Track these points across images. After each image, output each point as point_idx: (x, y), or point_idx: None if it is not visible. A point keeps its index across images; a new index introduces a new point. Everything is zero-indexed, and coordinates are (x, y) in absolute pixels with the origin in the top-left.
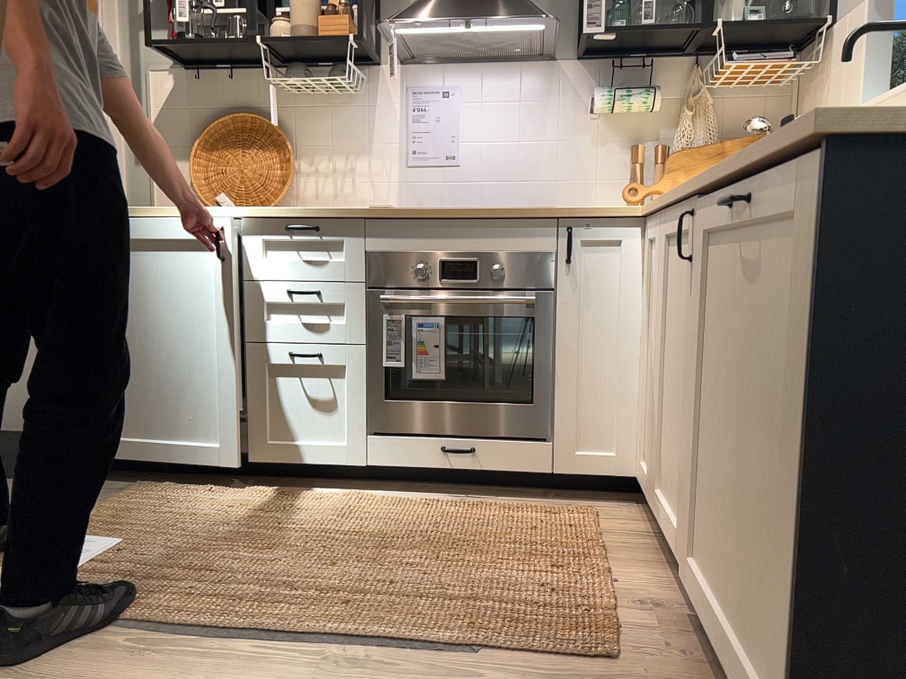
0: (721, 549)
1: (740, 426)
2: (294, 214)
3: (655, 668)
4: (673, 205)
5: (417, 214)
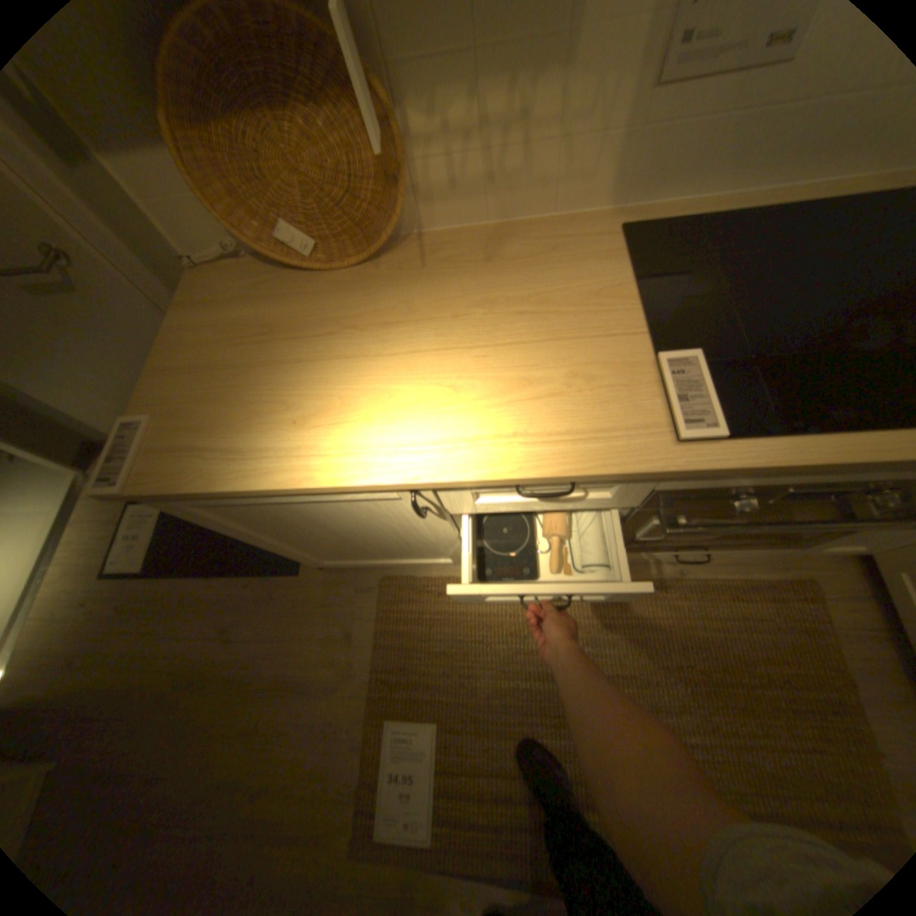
0: None
1: None
2: (536, 479)
3: None
4: None
5: (797, 467)
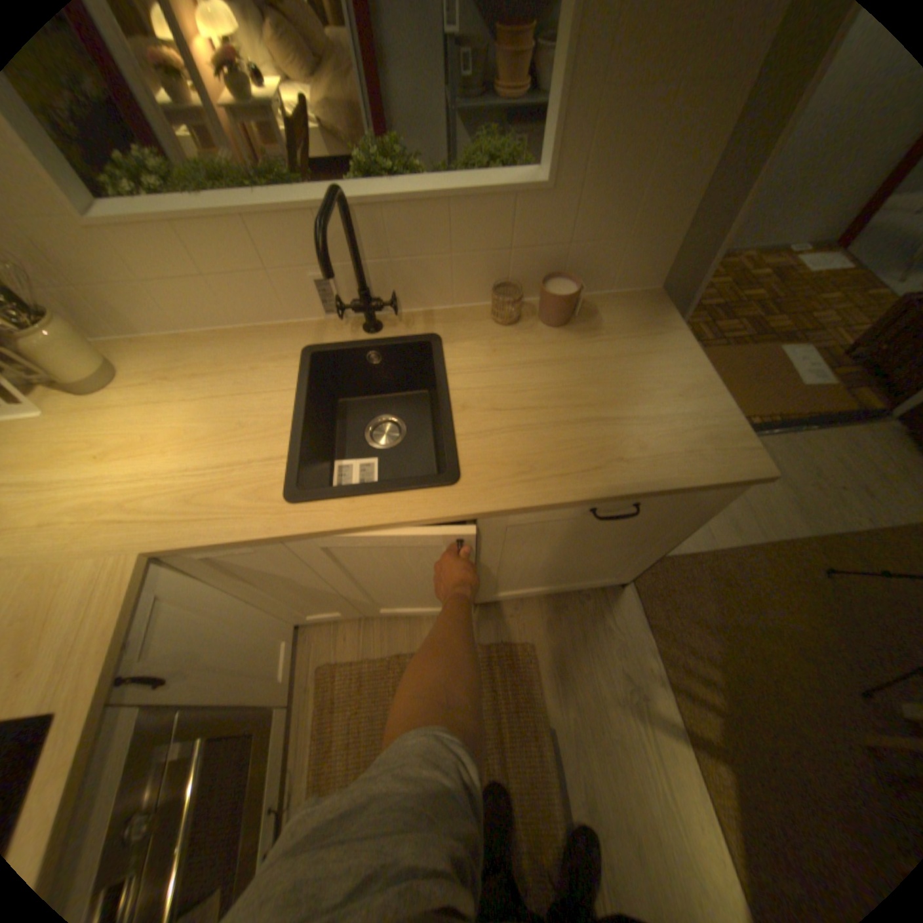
0: (526, 585)
1: (562, 559)
2: None
3: (527, 631)
4: (349, 530)
5: None
